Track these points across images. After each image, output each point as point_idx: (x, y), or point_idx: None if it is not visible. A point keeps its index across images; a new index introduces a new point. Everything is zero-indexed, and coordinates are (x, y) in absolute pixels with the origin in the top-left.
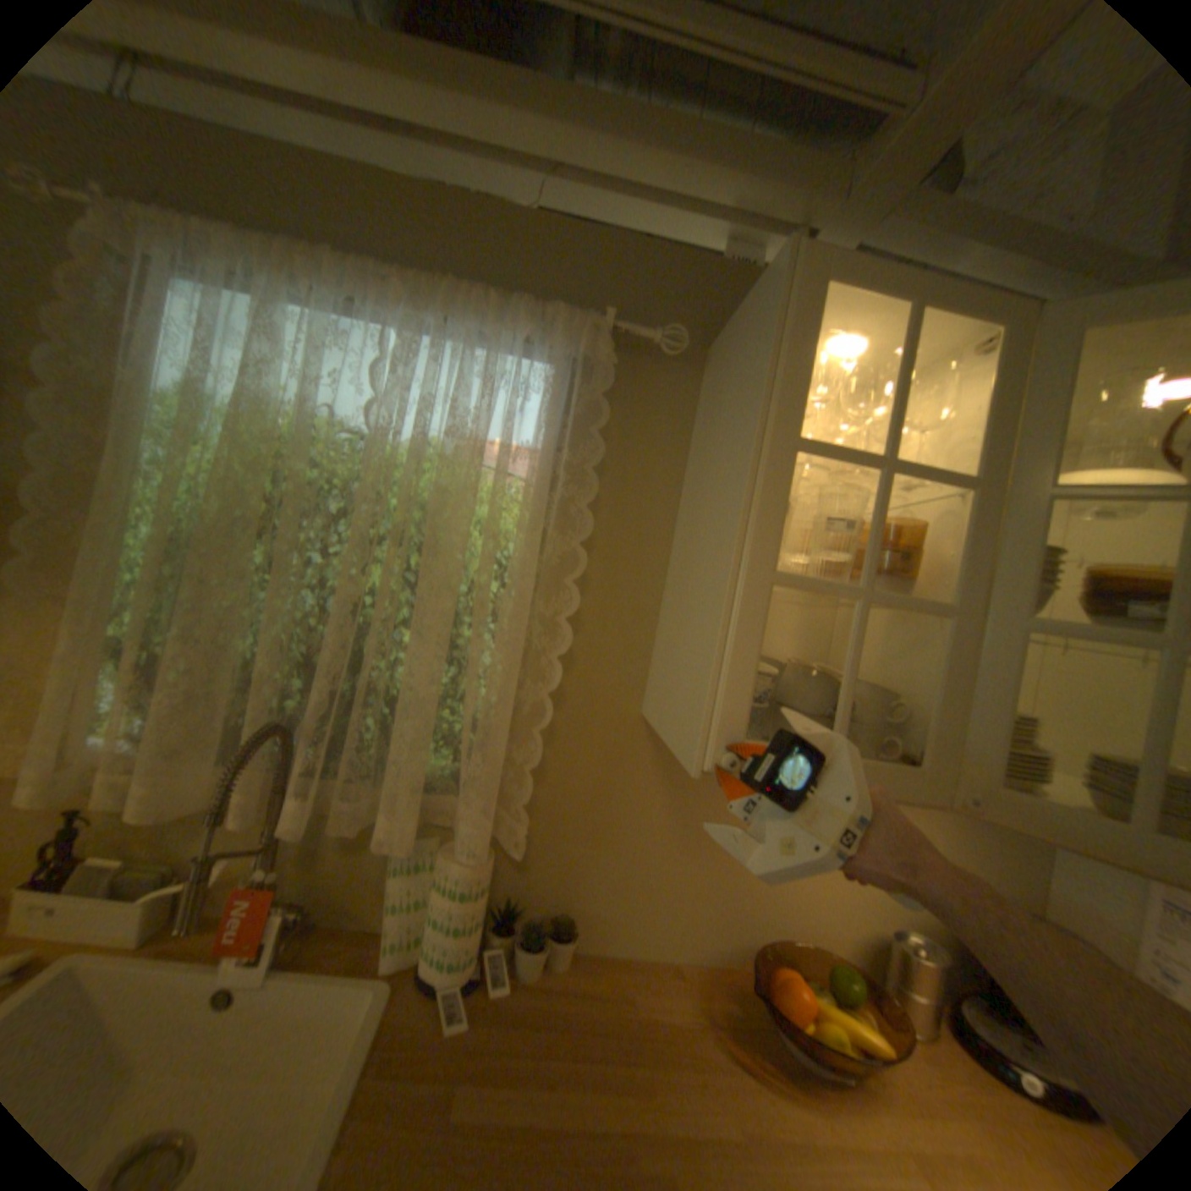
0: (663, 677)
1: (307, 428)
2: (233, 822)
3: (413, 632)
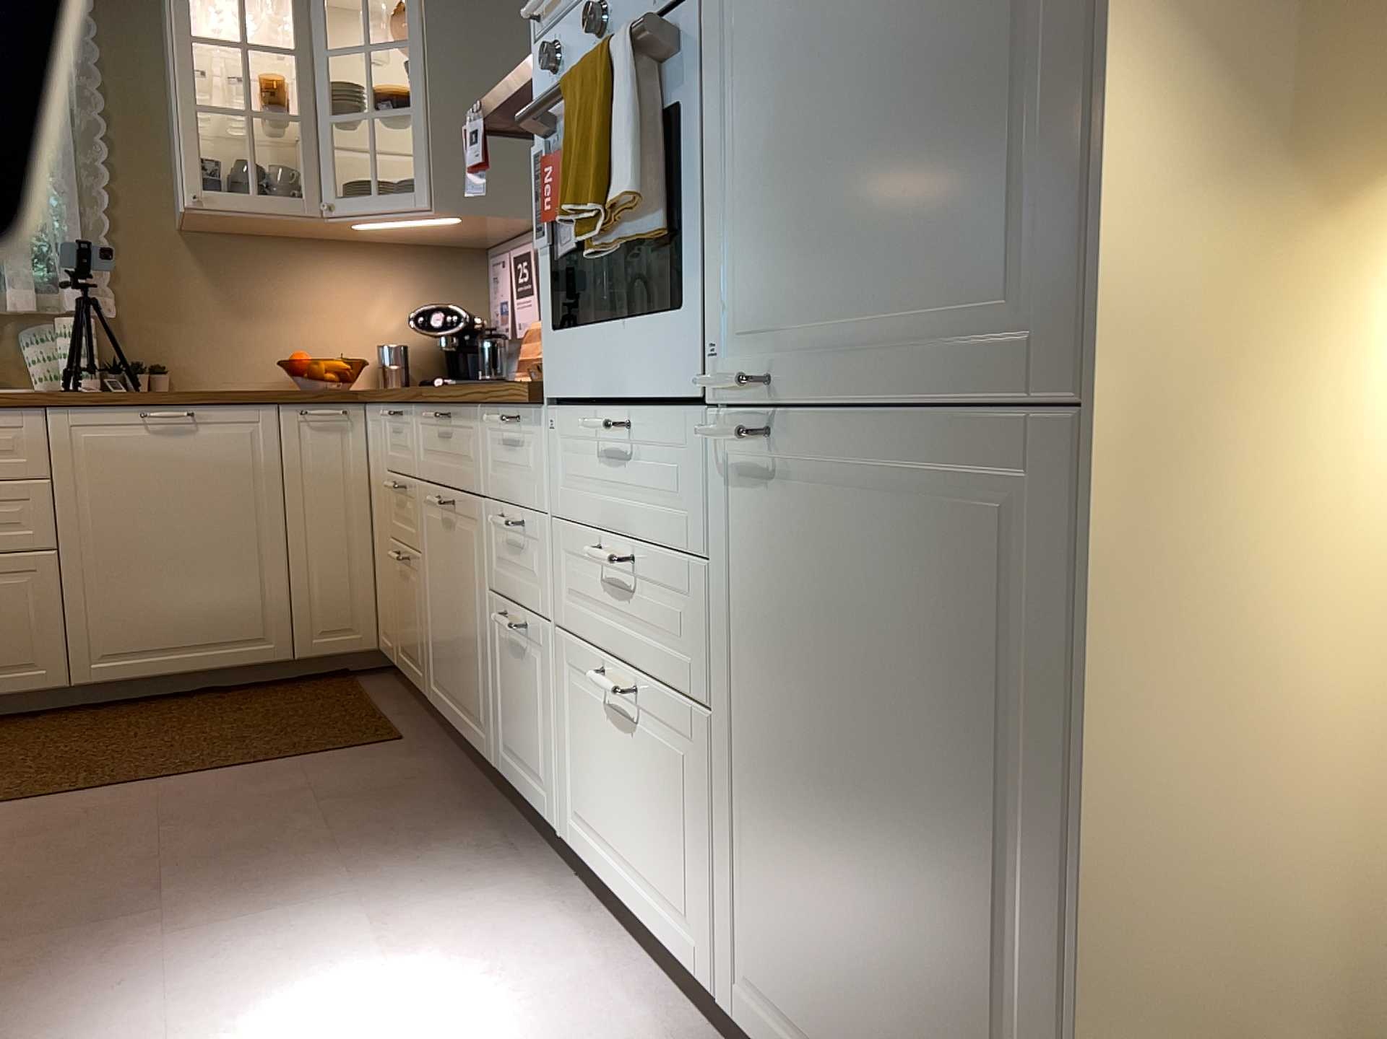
0: (178, 197)
1: None
2: None
3: None
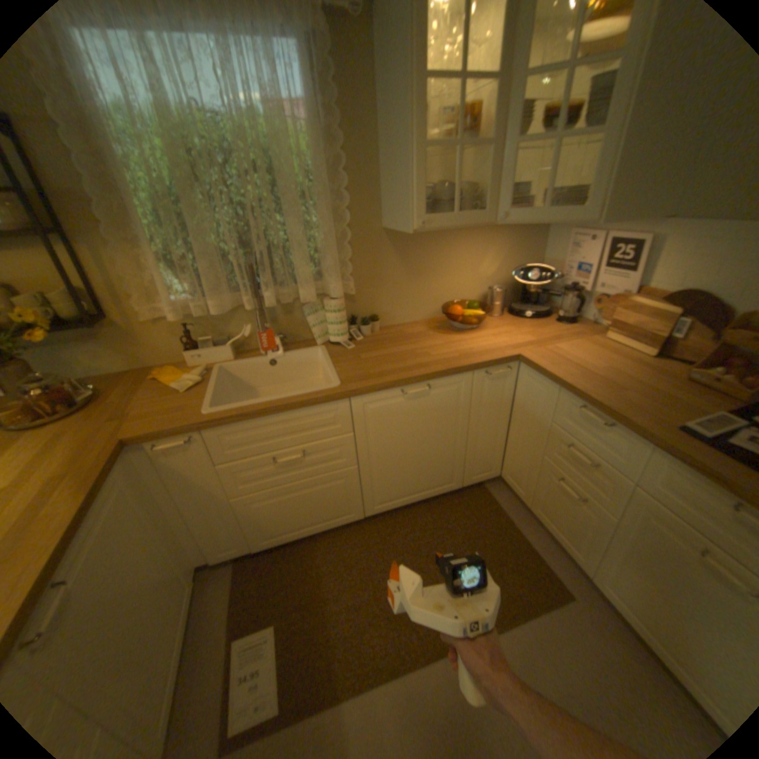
0: (389, 207)
1: (196, 117)
2: (248, 308)
3: (280, 215)
